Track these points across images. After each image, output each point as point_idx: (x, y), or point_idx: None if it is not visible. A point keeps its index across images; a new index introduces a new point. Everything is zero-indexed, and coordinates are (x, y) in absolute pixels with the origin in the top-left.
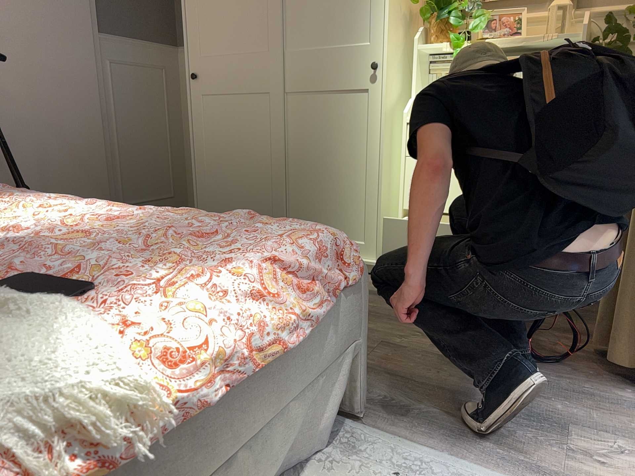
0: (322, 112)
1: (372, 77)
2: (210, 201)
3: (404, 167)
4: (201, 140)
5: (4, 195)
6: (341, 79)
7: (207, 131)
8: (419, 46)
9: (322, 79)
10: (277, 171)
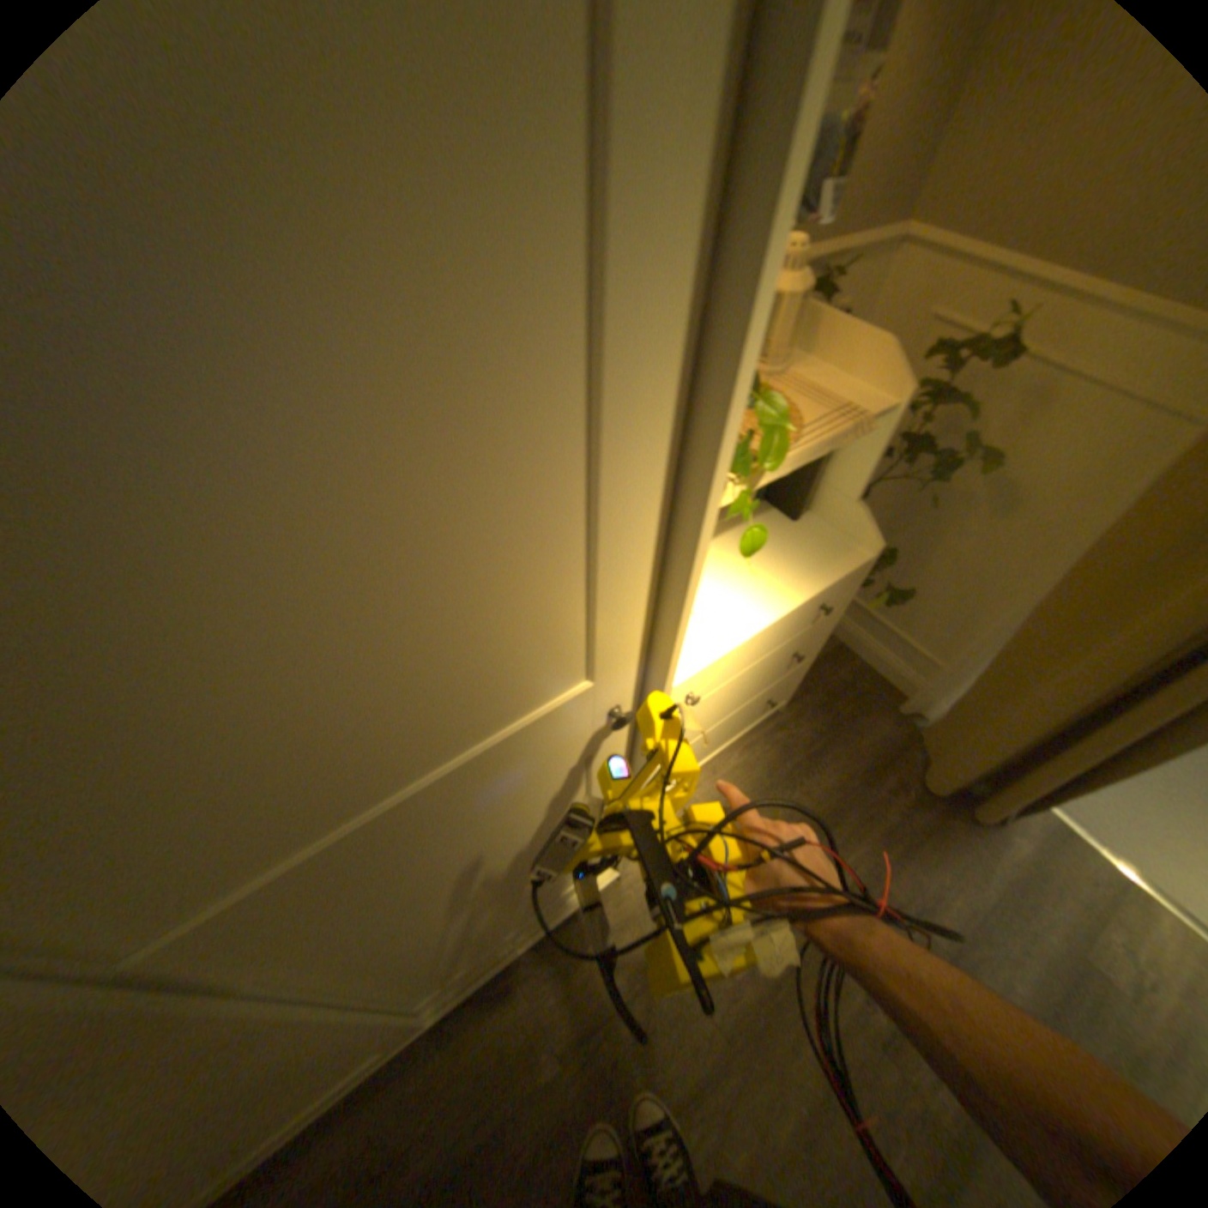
0: (441, 875)
1: (602, 730)
2: None
3: None
4: None
5: None
6: (499, 796)
7: None
8: None
9: (418, 848)
10: (341, 1038)
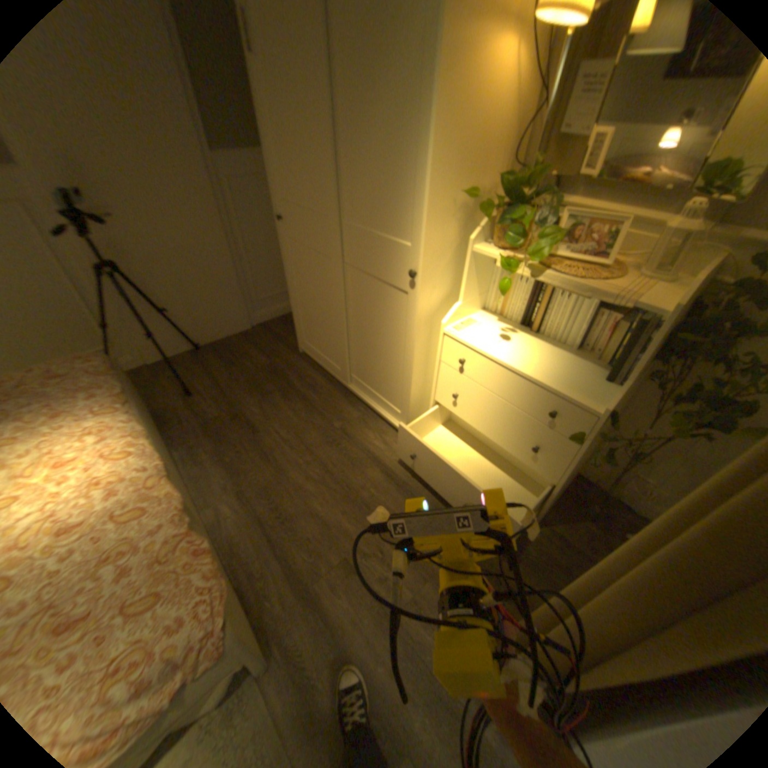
0: (371, 293)
1: (411, 282)
2: (302, 324)
3: (437, 368)
4: (290, 274)
5: (75, 397)
6: (386, 270)
7: (293, 268)
8: (474, 247)
9: (370, 263)
10: (340, 328)
